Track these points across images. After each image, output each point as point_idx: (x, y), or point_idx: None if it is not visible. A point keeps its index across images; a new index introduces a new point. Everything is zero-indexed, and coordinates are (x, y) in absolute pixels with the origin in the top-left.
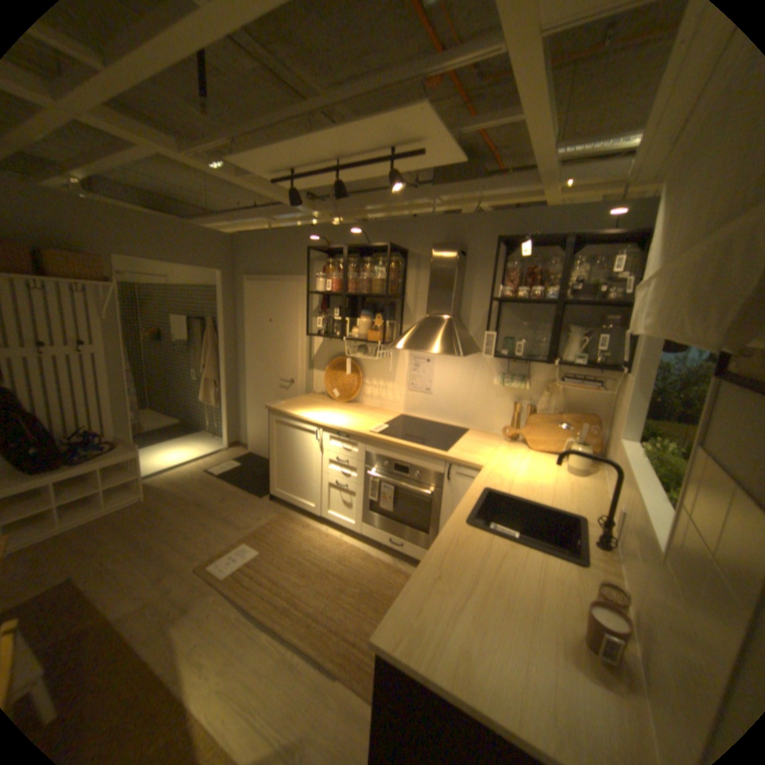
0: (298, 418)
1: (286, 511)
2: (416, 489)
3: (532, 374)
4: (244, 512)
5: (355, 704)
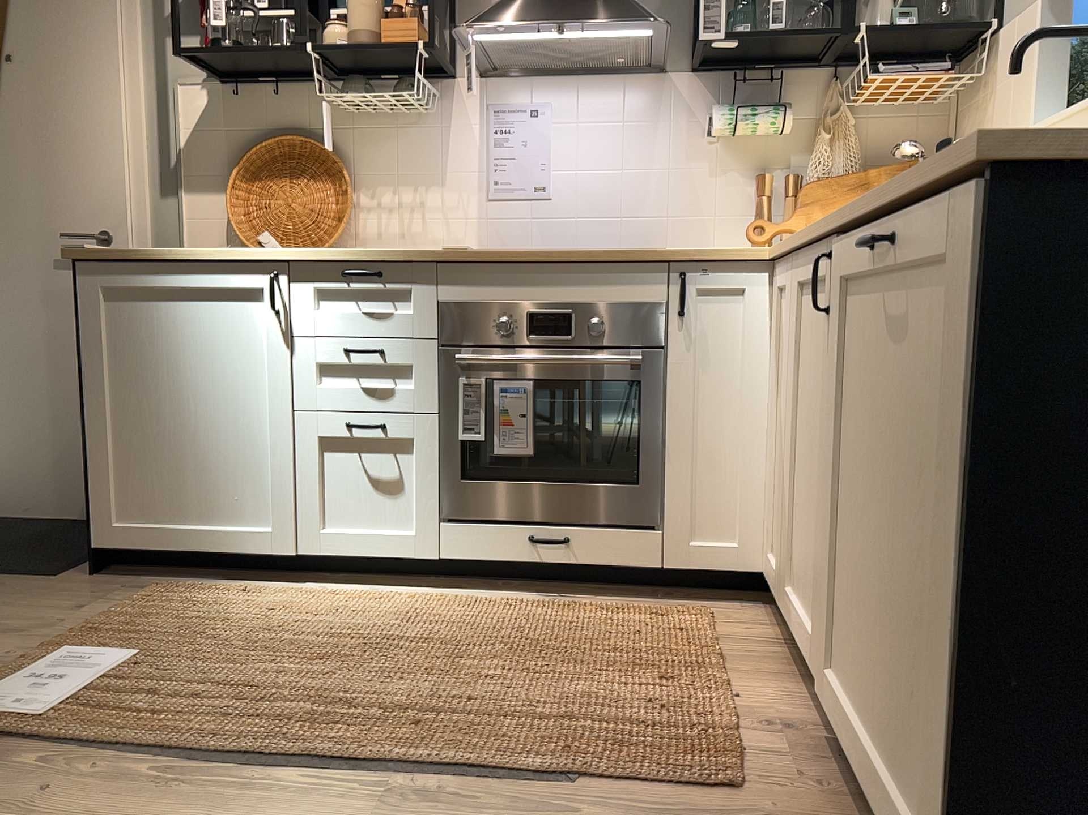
0: (198, 263)
1: (167, 584)
2: (605, 361)
3: (784, 108)
4: (13, 607)
5: (674, 806)
